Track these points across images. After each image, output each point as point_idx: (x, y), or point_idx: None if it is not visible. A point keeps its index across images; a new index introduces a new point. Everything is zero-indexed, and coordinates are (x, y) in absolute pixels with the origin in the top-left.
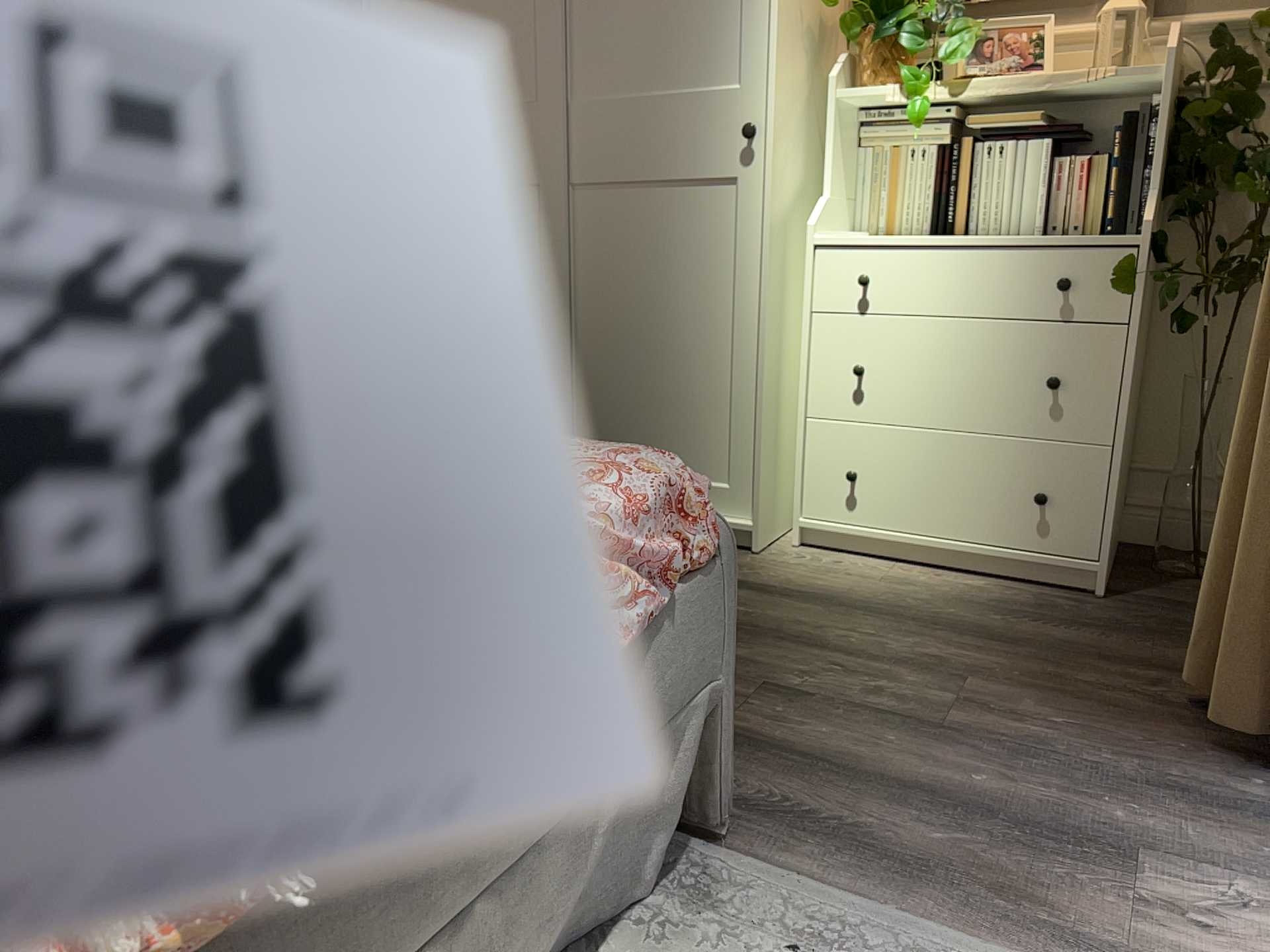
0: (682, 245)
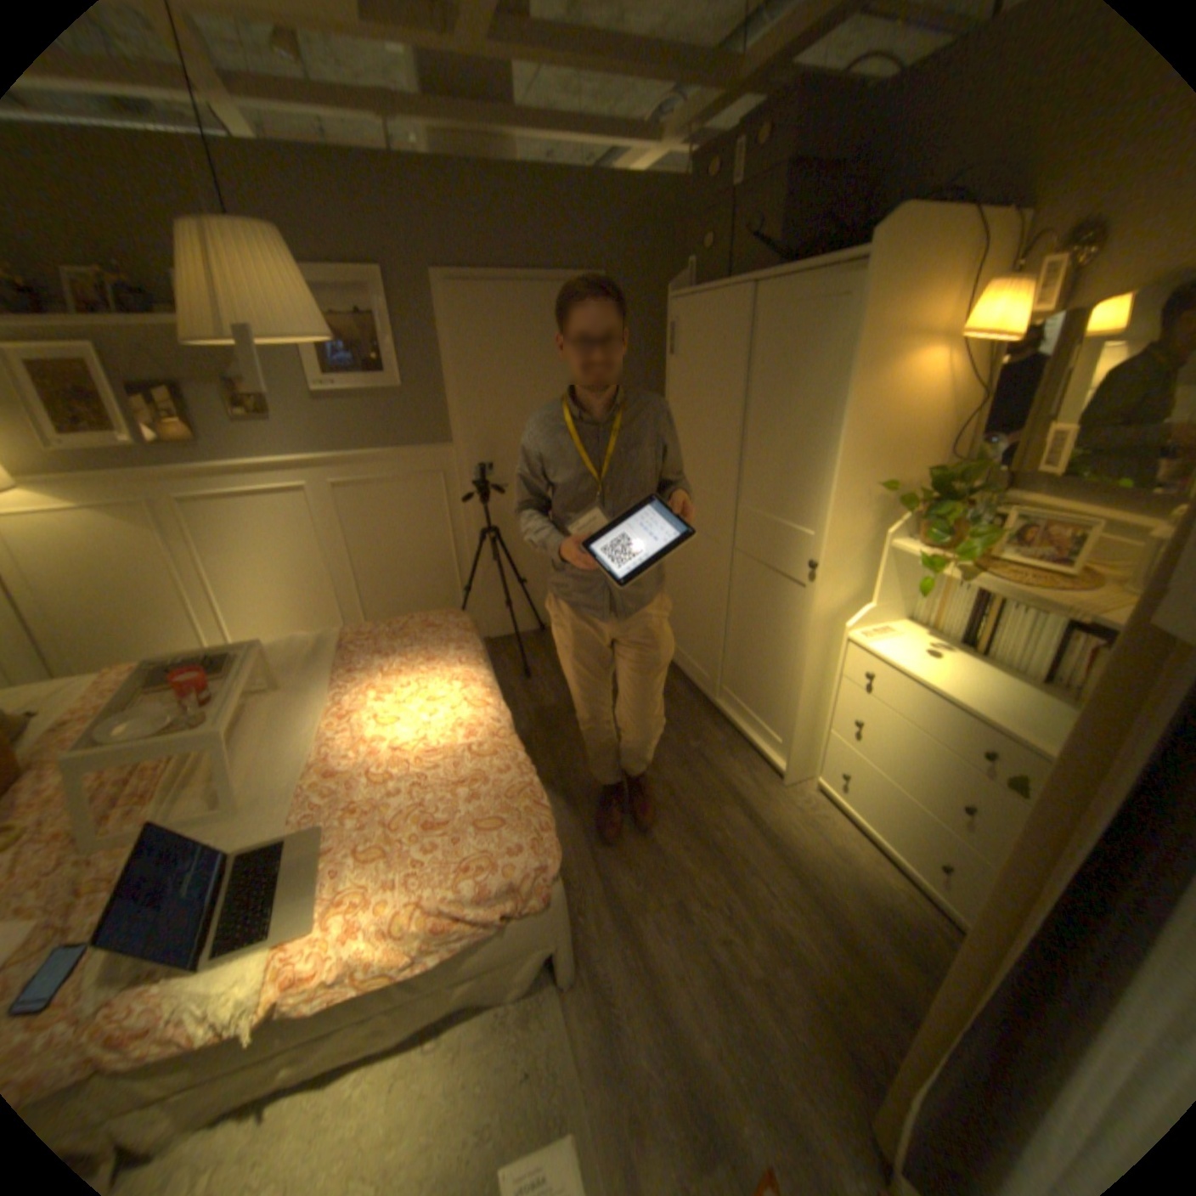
0: (777, 607)
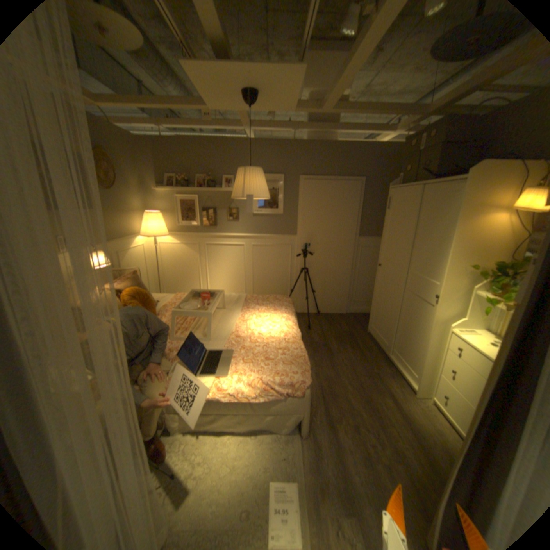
0: (422, 315)
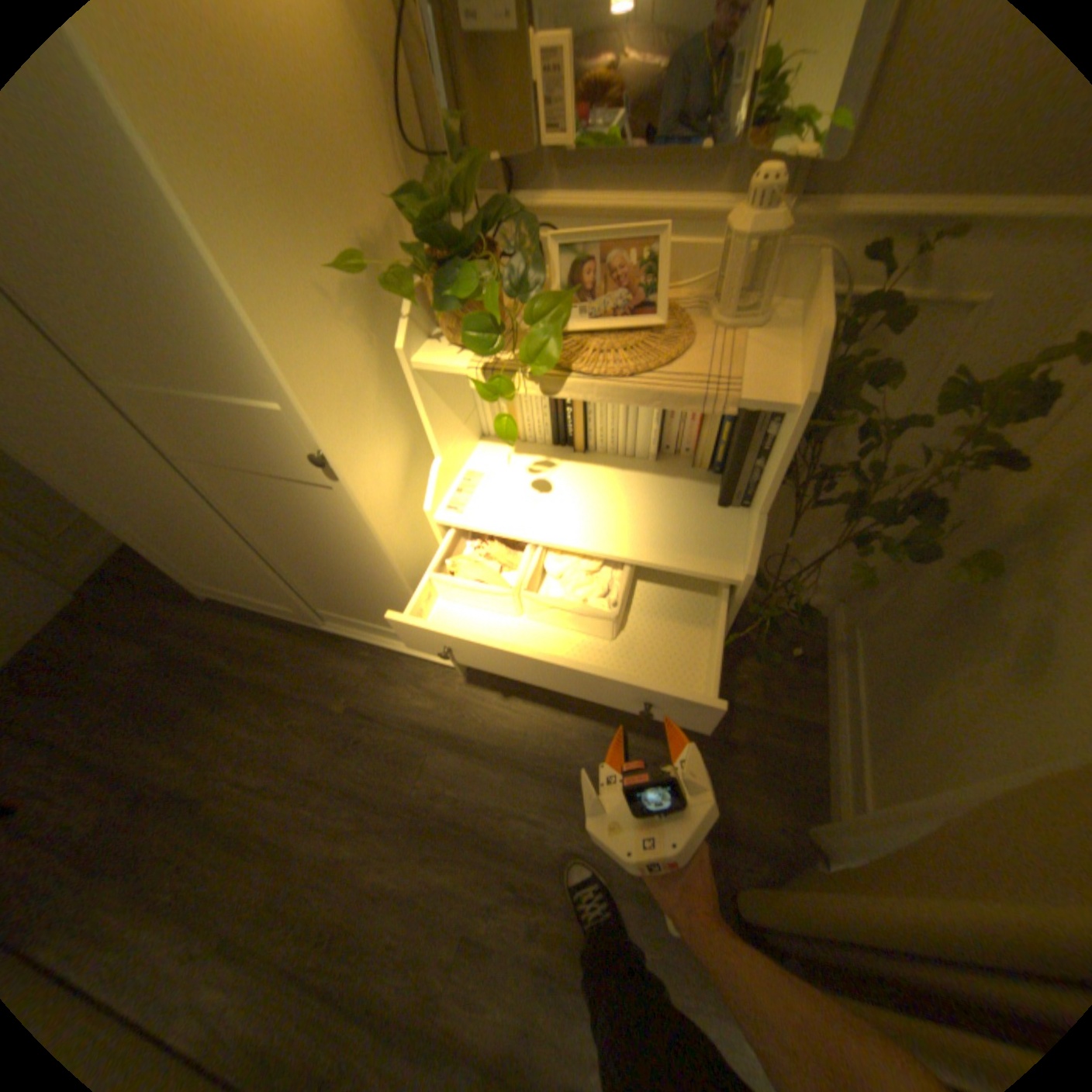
0: (313, 520)
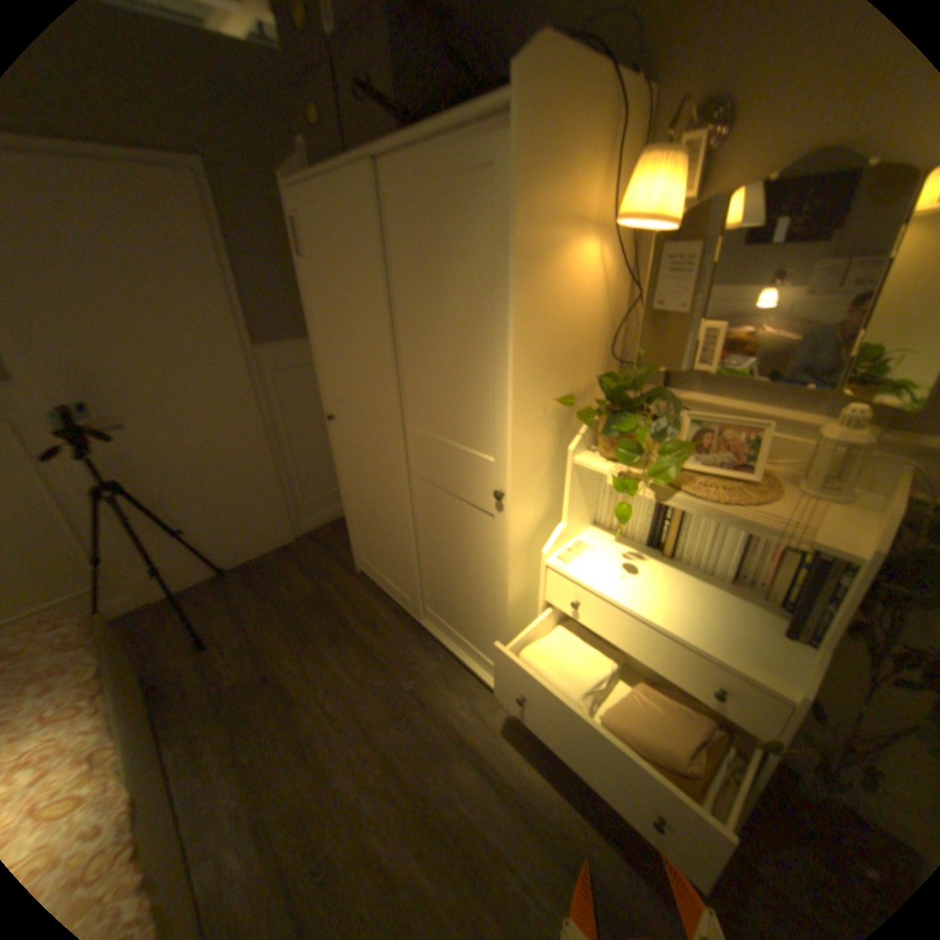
0: (466, 534)
